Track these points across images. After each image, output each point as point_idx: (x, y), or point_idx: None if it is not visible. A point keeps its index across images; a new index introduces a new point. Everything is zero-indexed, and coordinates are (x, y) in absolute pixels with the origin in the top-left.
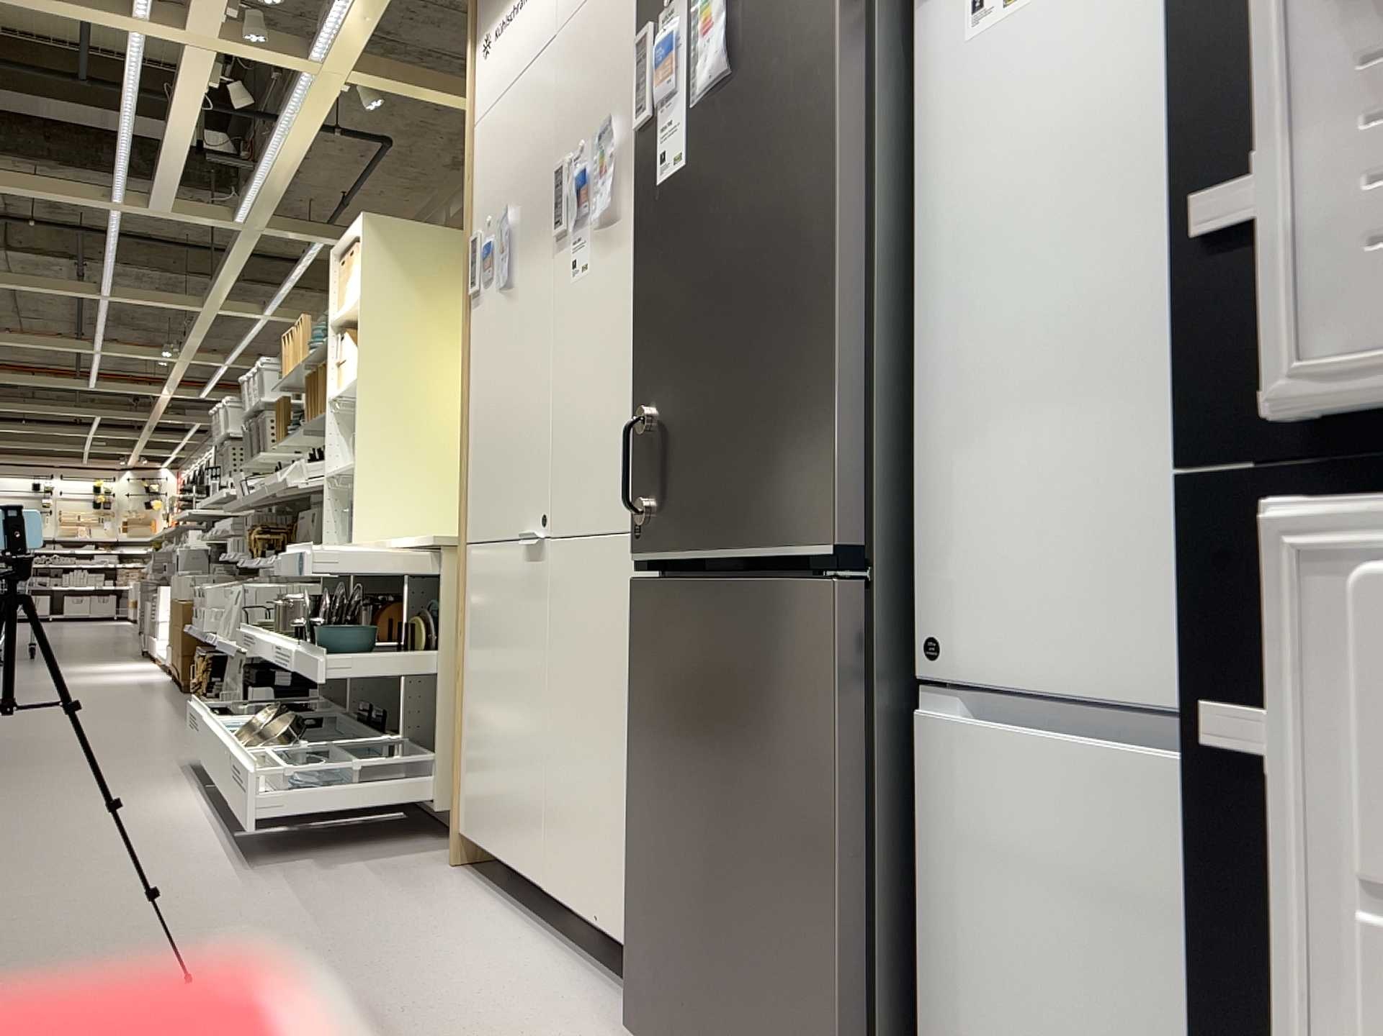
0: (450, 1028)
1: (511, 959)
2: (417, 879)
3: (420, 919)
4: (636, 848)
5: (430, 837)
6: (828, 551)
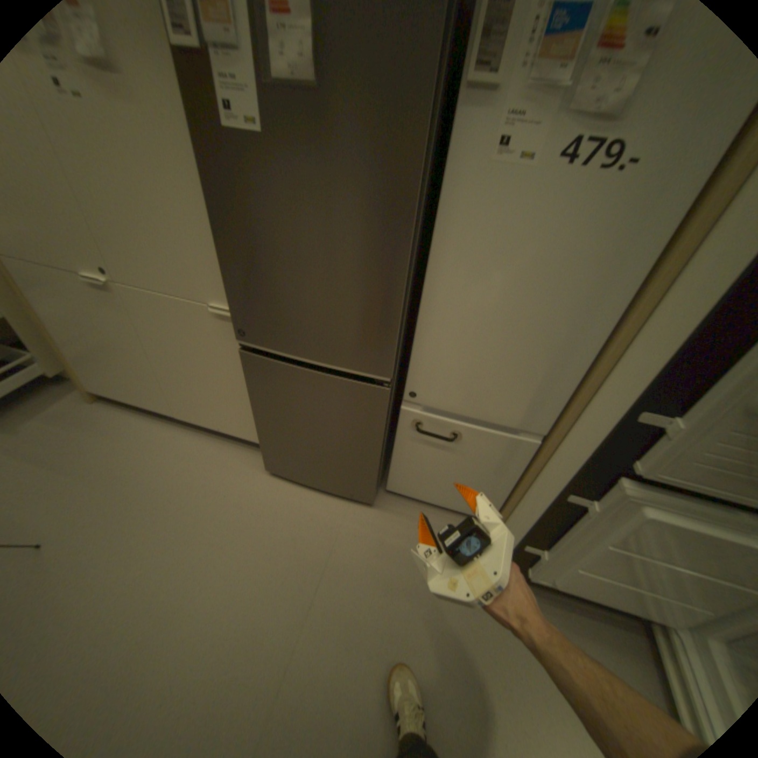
0: (196, 495)
1: (181, 448)
2: (81, 419)
3: (114, 444)
4: (263, 430)
5: (53, 385)
6: (383, 375)
